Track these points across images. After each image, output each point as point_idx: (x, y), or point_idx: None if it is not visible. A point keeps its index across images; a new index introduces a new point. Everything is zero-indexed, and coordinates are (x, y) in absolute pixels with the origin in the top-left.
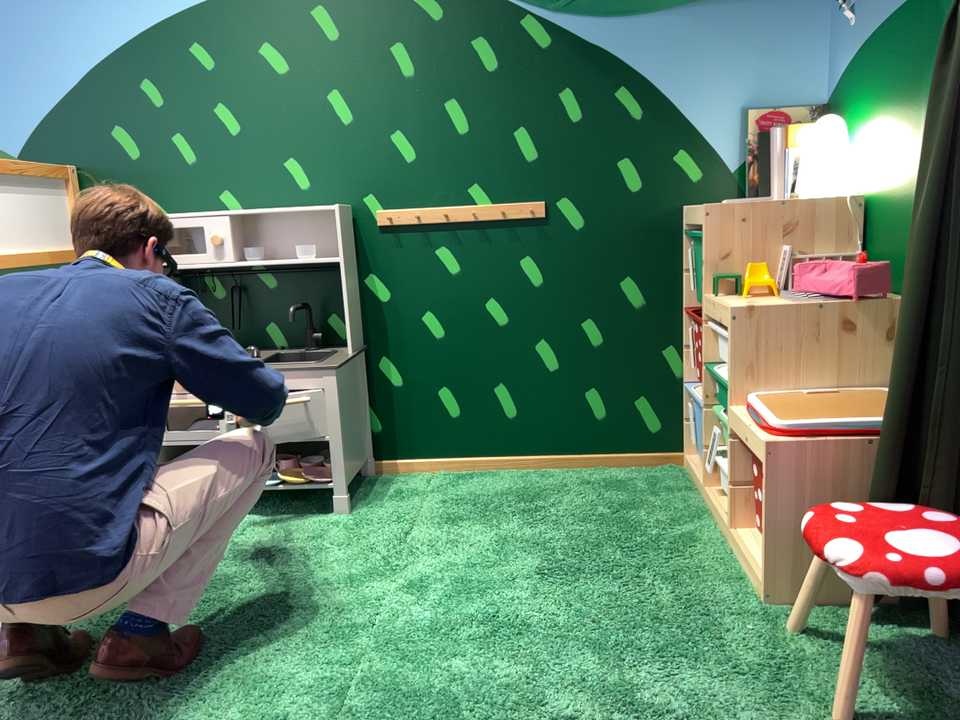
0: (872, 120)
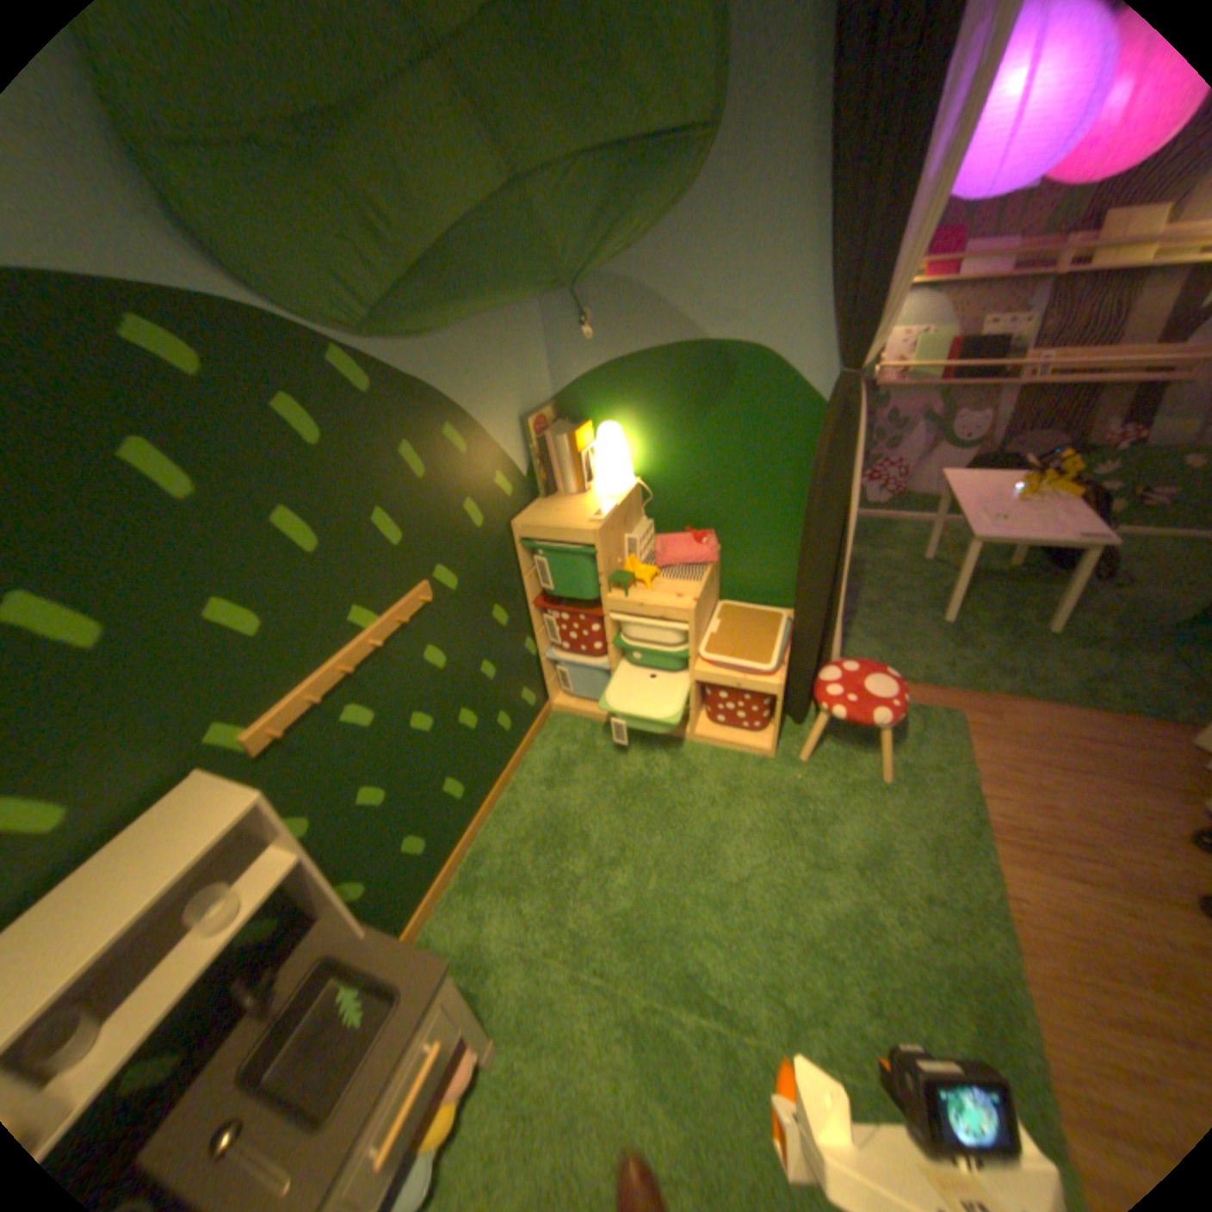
0: (638, 425)
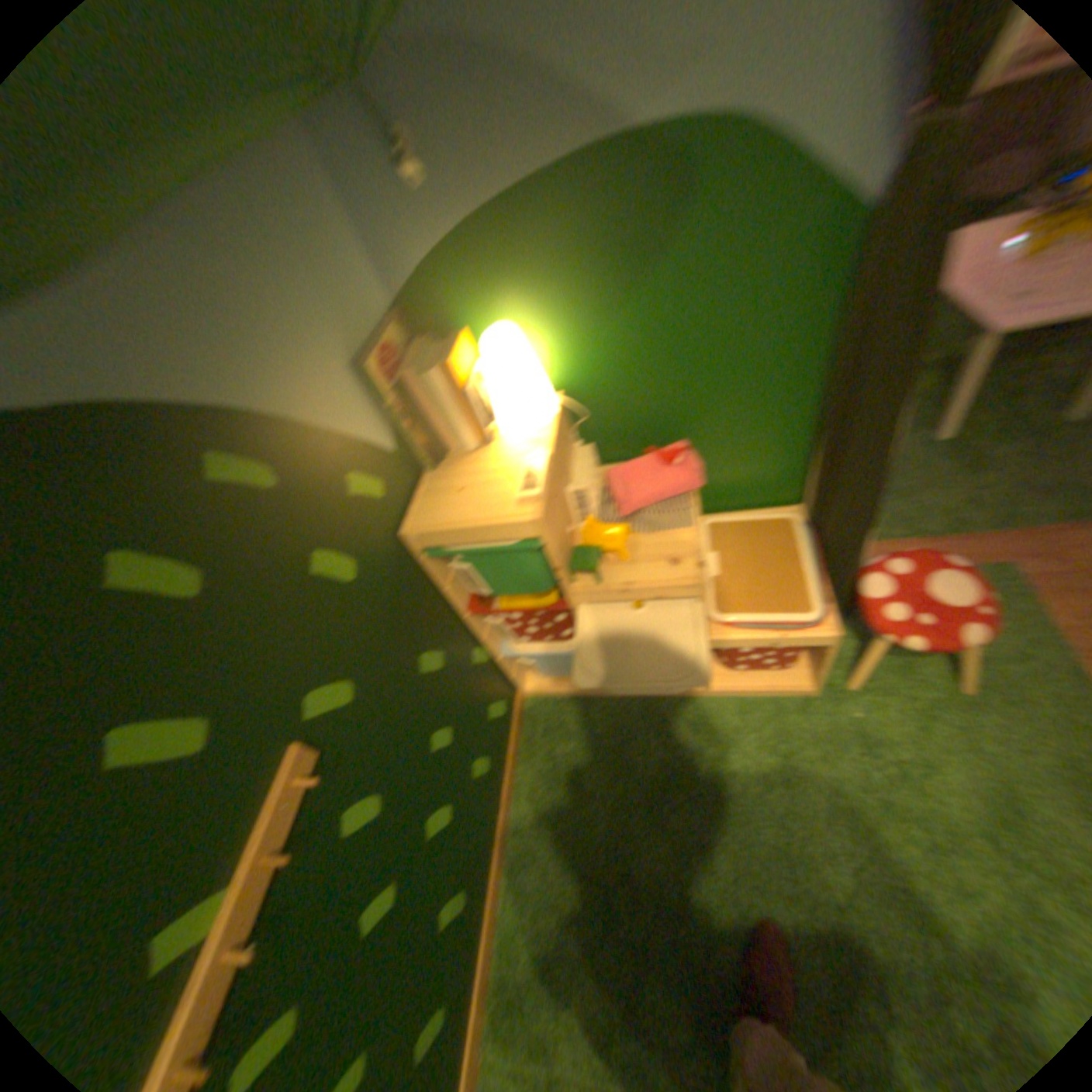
0: (542, 310)
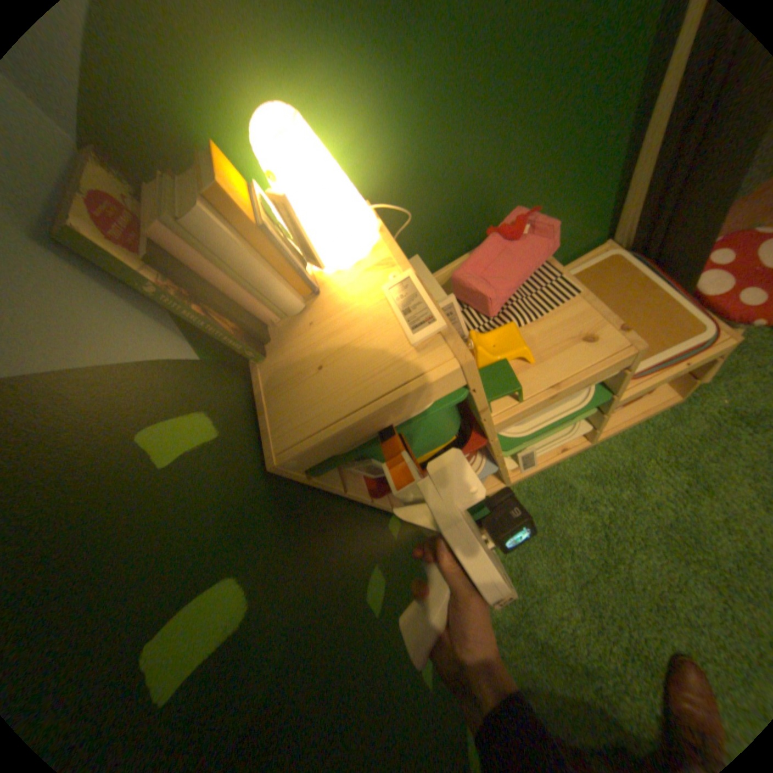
0: (310, 74)
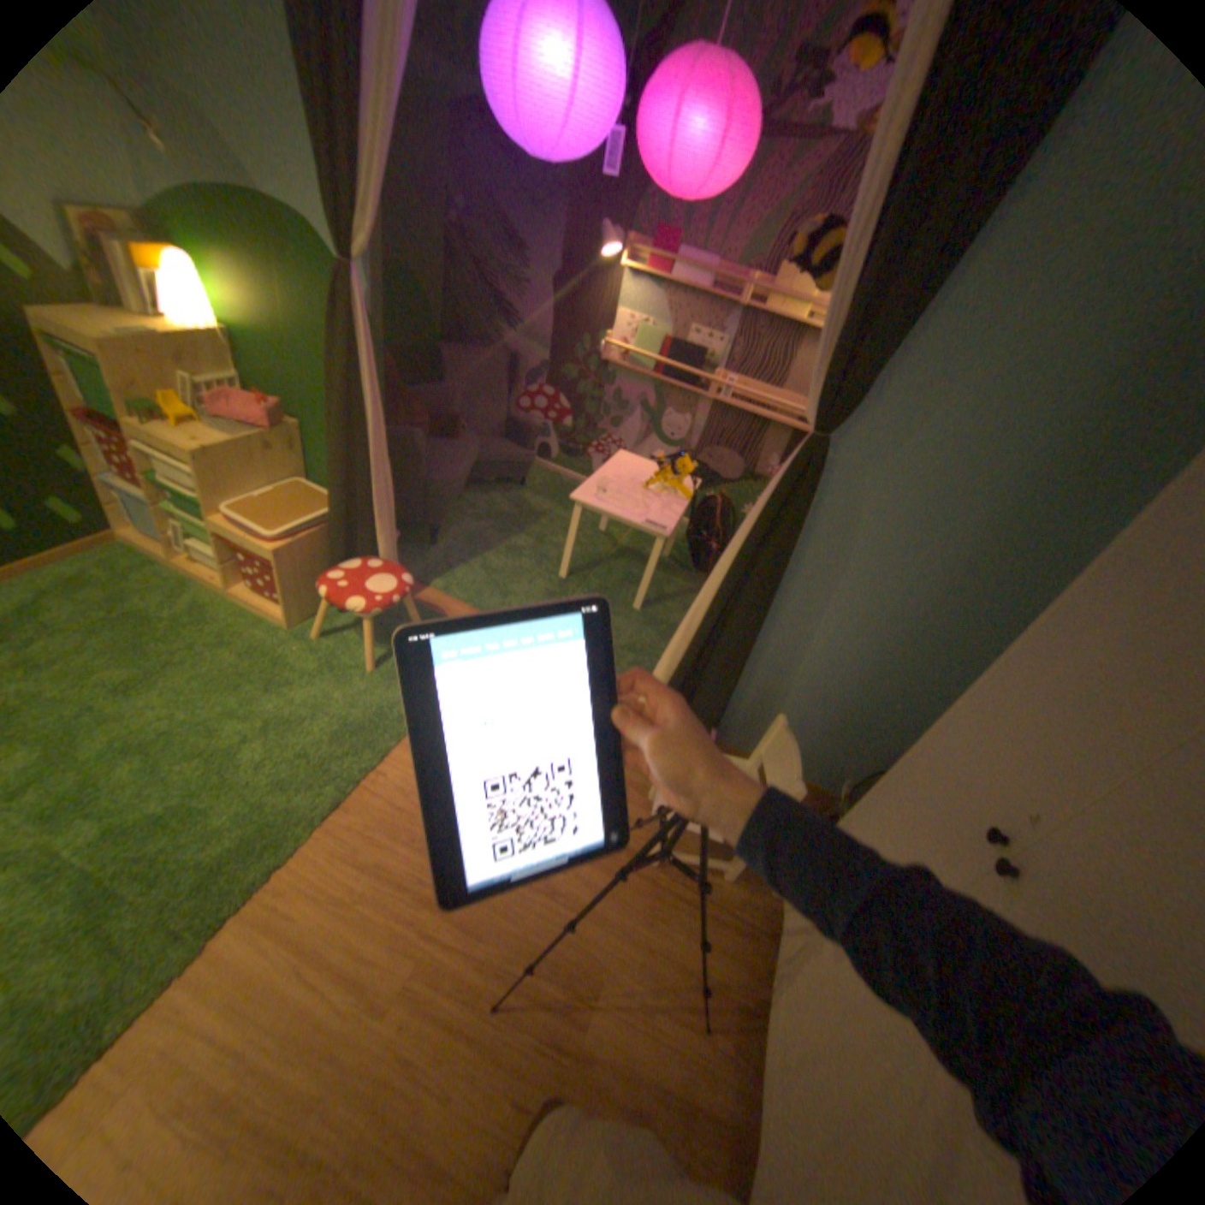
0: (220, 269)
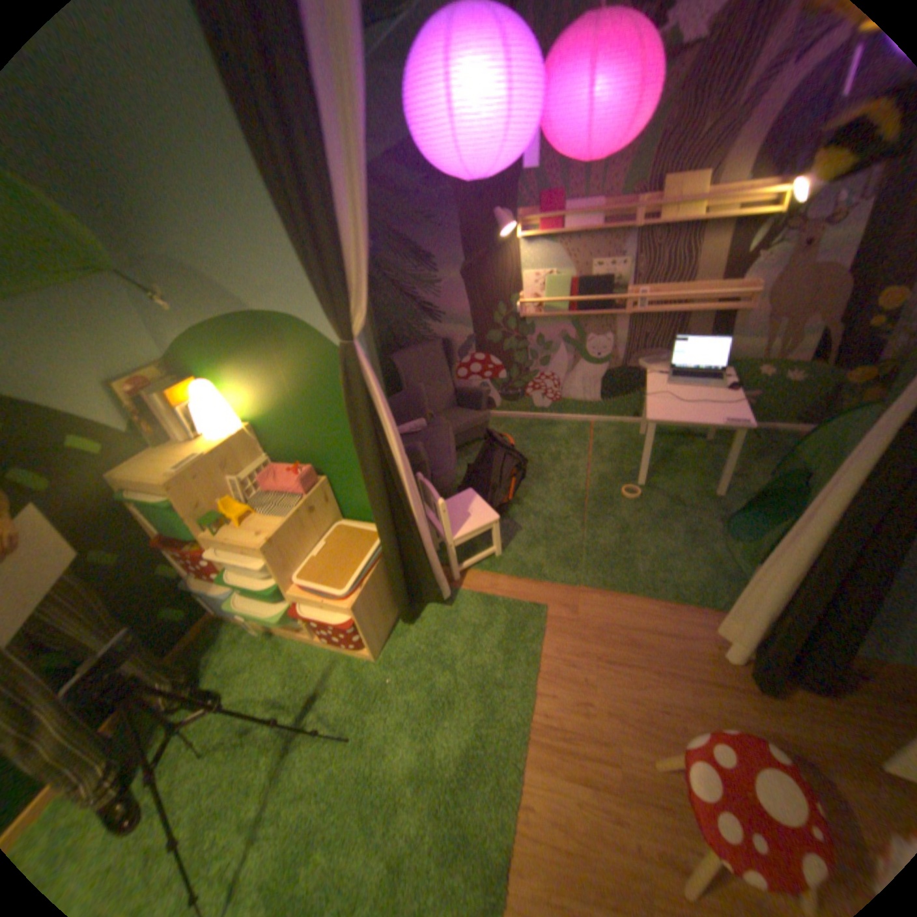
0: (231, 380)
